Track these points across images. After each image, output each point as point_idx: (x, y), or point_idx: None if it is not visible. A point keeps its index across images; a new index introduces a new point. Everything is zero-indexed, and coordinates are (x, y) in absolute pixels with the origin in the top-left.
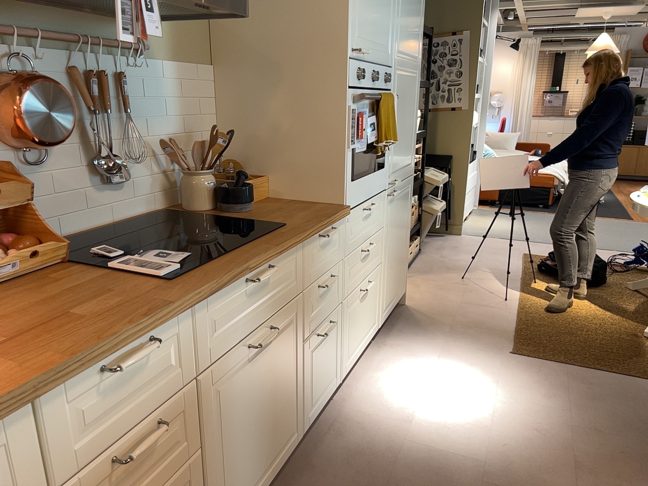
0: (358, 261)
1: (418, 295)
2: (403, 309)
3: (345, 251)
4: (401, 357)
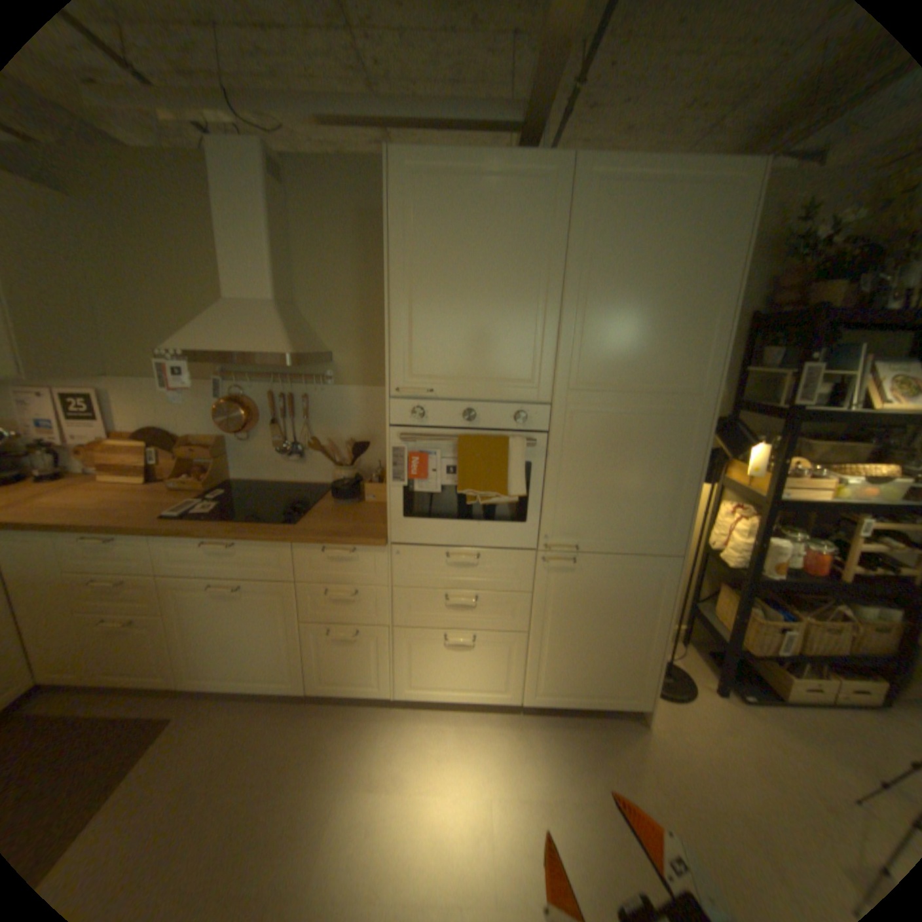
0: (437, 604)
1: (698, 742)
2: (636, 731)
3: (393, 581)
4: (502, 756)
